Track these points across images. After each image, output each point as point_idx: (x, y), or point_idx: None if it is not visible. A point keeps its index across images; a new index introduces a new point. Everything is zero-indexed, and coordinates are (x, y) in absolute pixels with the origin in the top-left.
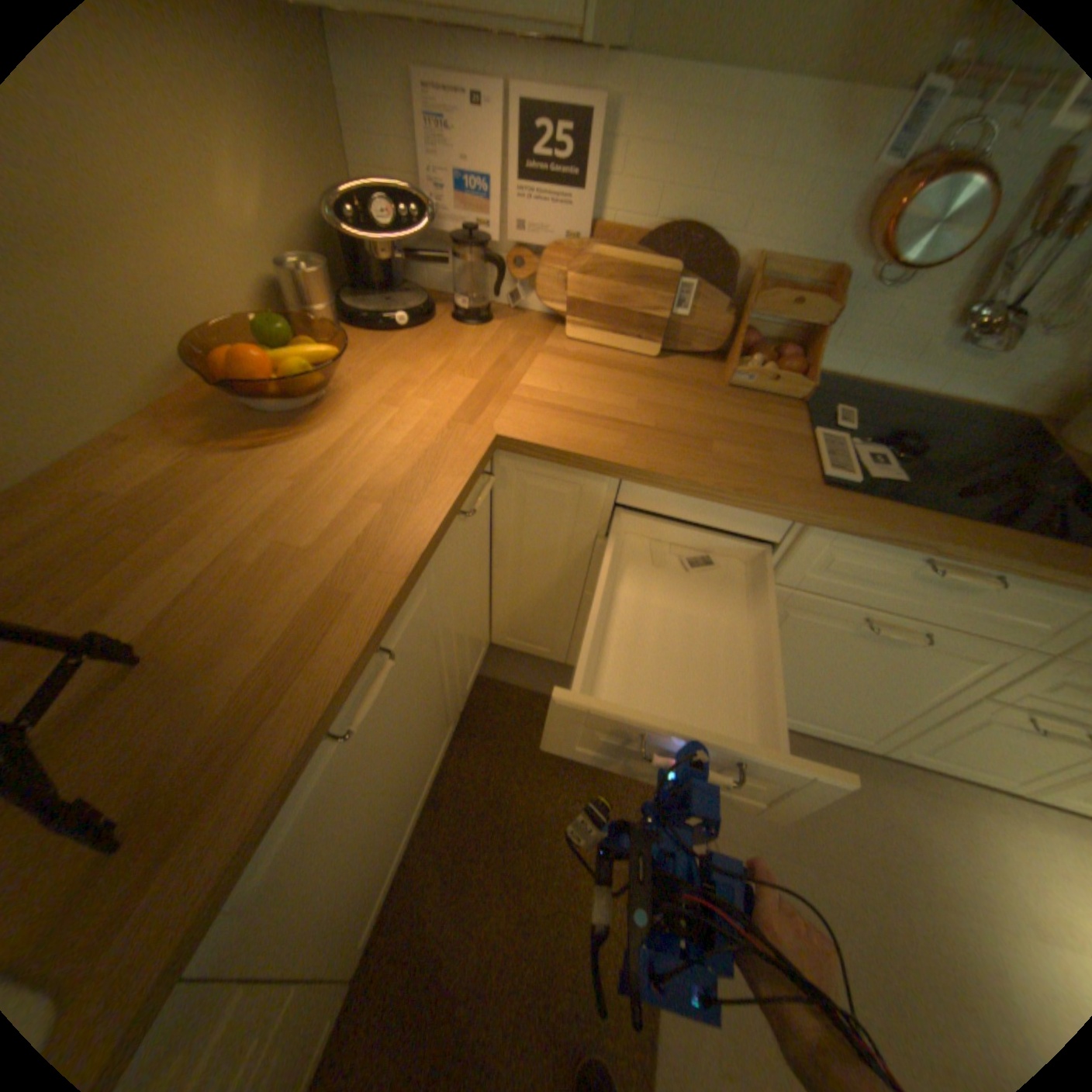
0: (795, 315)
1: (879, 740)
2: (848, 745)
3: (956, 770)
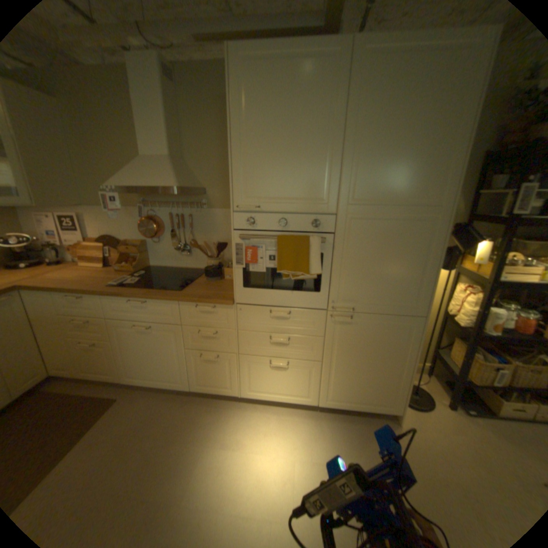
0: (130, 253)
1: (181, 383)
2: (177, 390)
3: (211, 390)
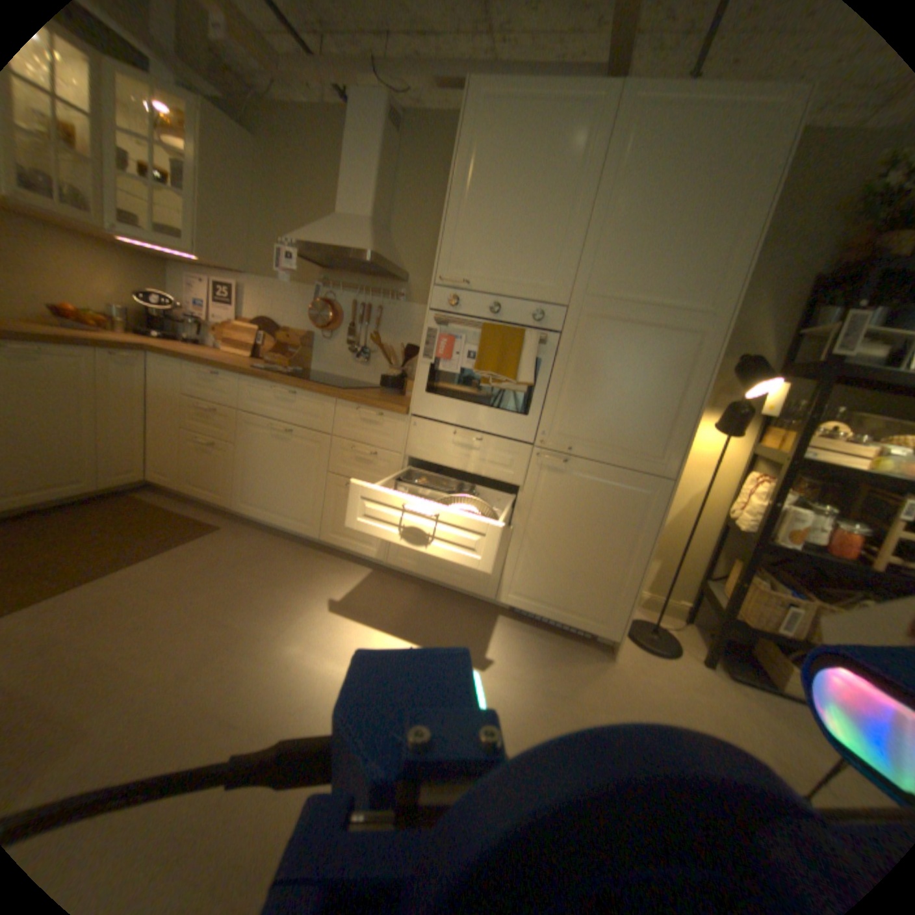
0: (290, 343)
1: (310, 525)
2: (302, 535)
3: (347, 544)
